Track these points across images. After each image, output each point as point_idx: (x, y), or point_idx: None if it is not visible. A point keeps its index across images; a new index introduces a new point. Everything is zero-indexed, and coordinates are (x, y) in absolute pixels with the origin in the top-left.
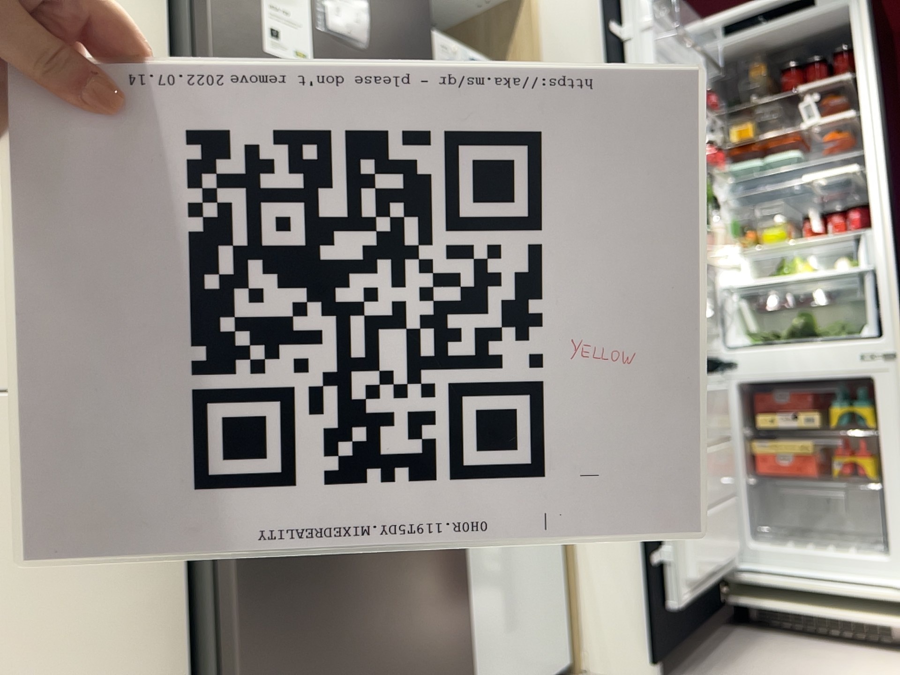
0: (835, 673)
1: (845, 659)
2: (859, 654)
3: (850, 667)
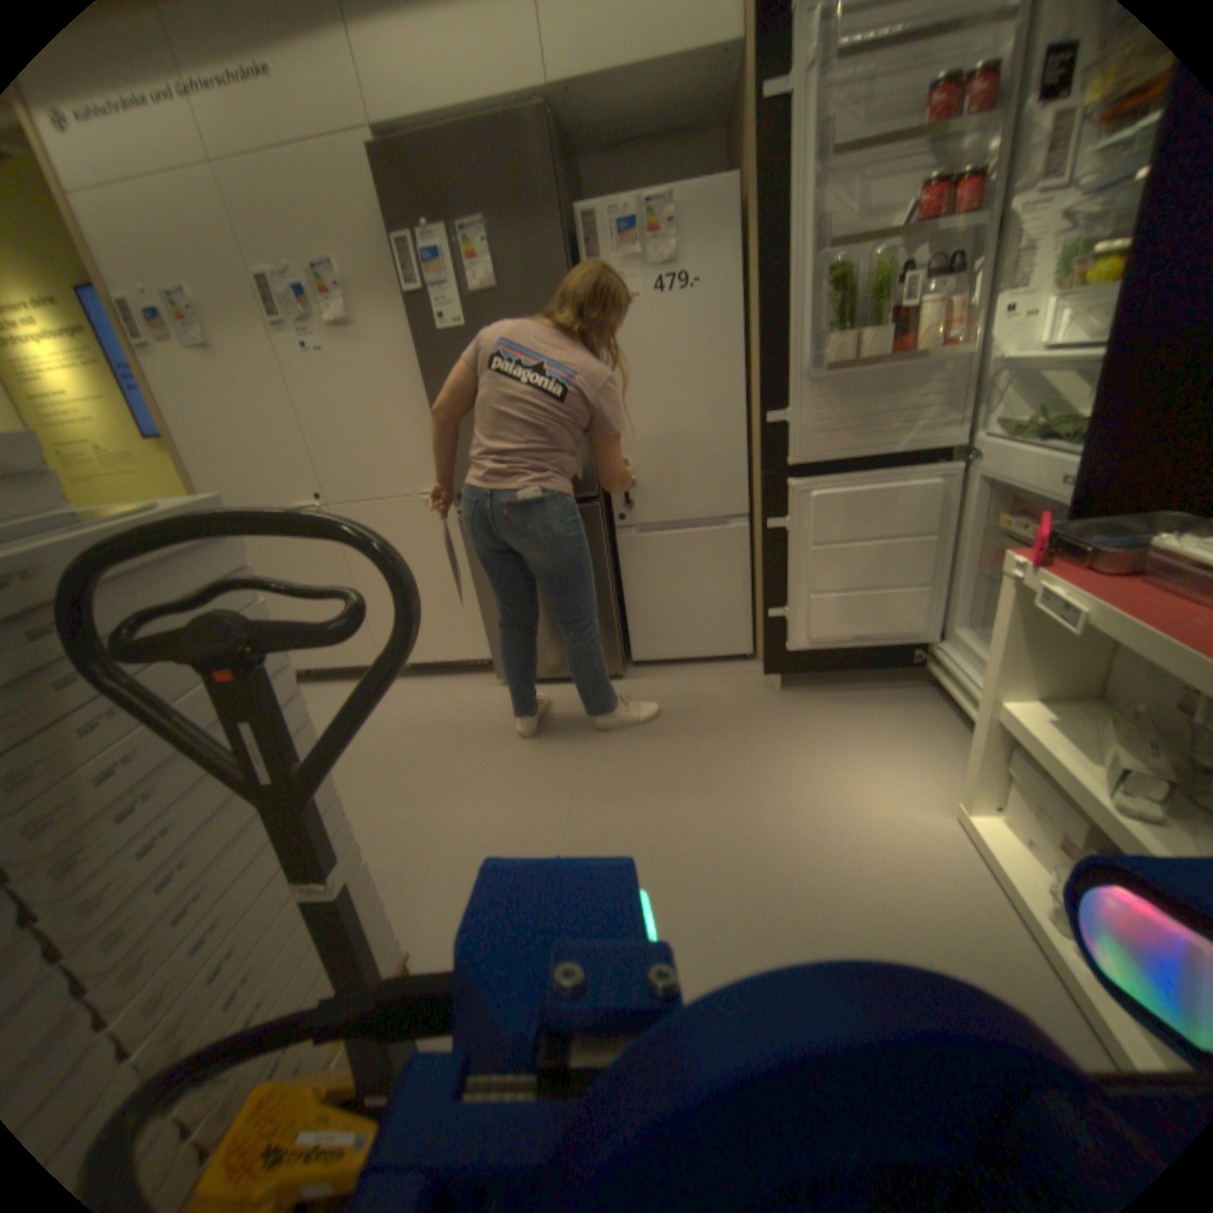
0: (902, 745)
1: (938, 745)
2: (964, 749)
3: (926, 750)
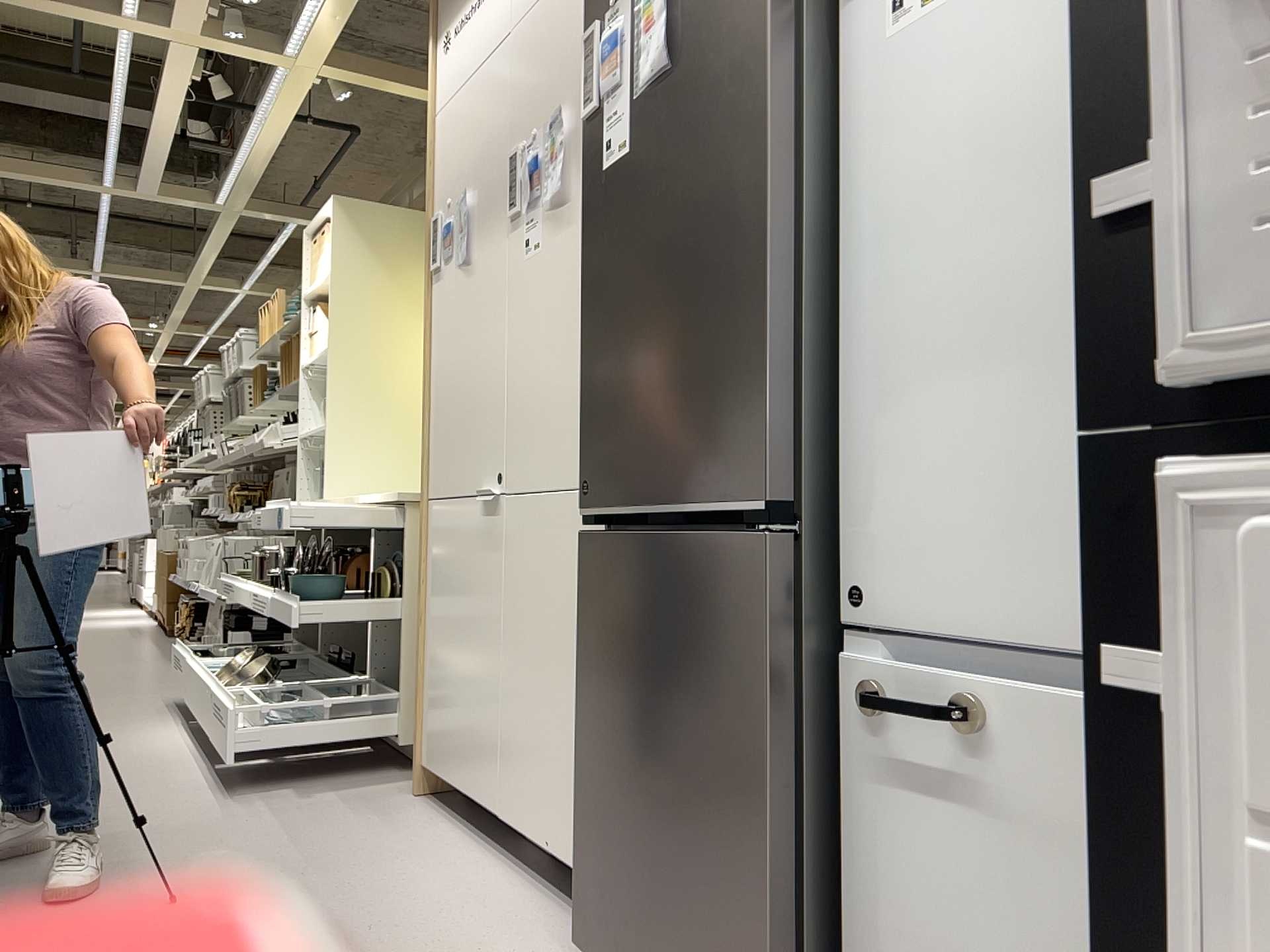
0: None
1: None
2: None
3: None
